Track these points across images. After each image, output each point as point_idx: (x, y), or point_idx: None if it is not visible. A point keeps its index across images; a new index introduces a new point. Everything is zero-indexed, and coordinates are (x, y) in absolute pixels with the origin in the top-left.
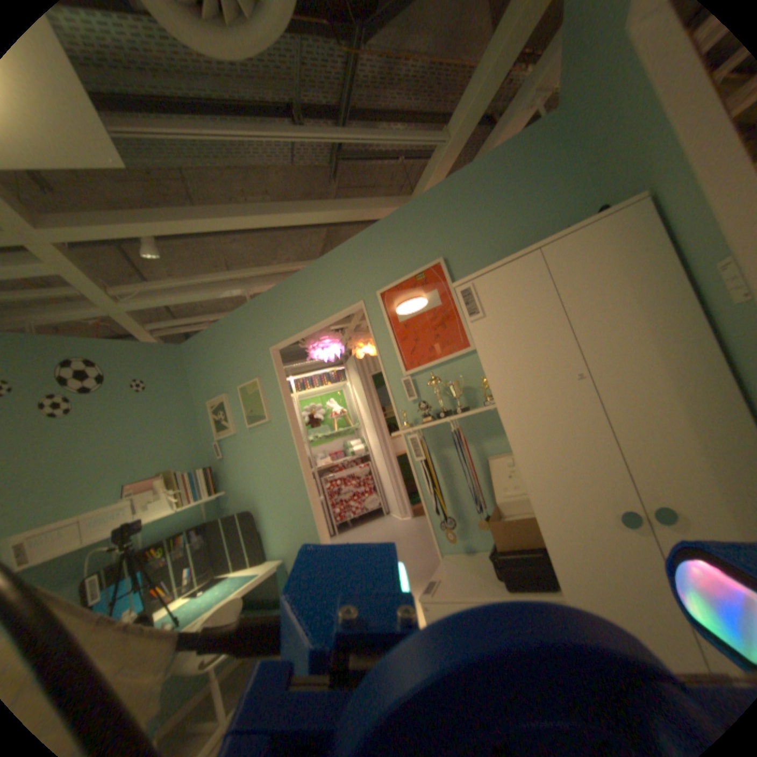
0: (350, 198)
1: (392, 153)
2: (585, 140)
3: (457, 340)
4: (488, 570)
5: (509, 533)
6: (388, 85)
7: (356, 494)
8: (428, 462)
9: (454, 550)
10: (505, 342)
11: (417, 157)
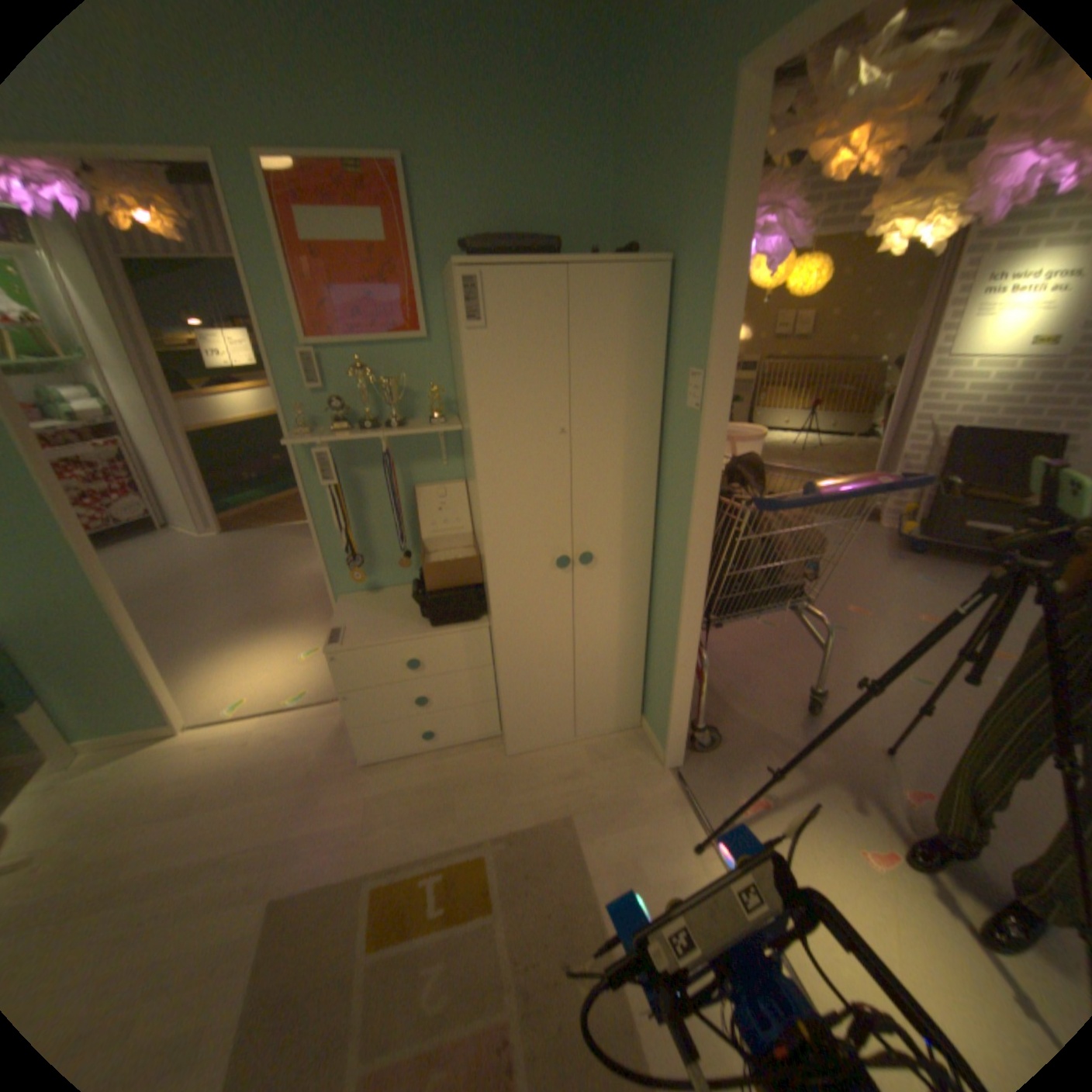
0: None
1: None
2: (628, 106)
3: (400, 316)
4: (401, 608)
5: (443, 573)
6: None
7: (86, 497)
8: (338, 488)
9: (352, 589)
10: (501, 372)
11: None
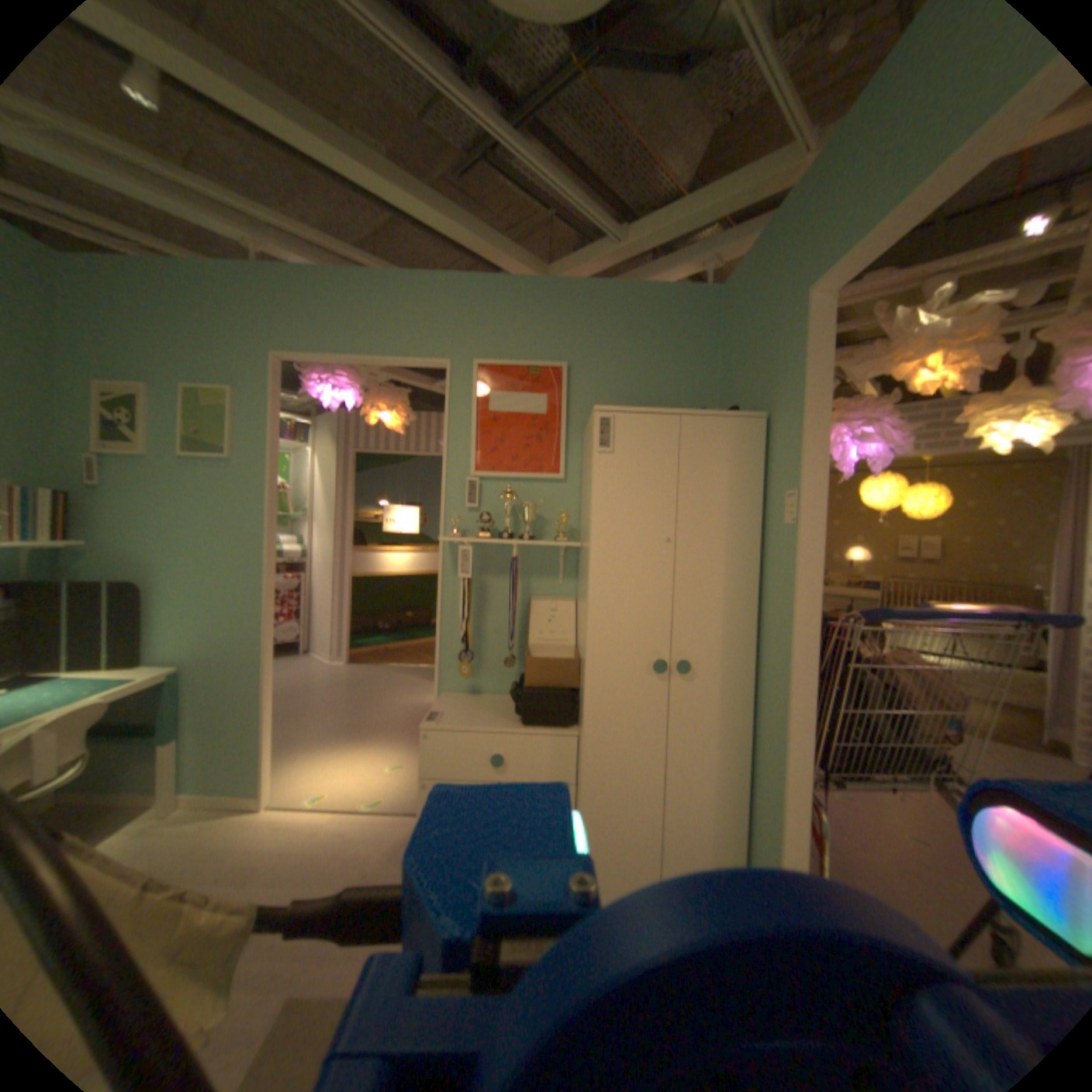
0: (484, 225)
1: (545, 200)
2: (733, 335)
3: (546, 462)
4: (496, 709)
5: (543, 670)
6: (585, 128)
7: None
8: (469, 584)
9: (456, 689)
10: (620, 486)
11: (567, 224)
